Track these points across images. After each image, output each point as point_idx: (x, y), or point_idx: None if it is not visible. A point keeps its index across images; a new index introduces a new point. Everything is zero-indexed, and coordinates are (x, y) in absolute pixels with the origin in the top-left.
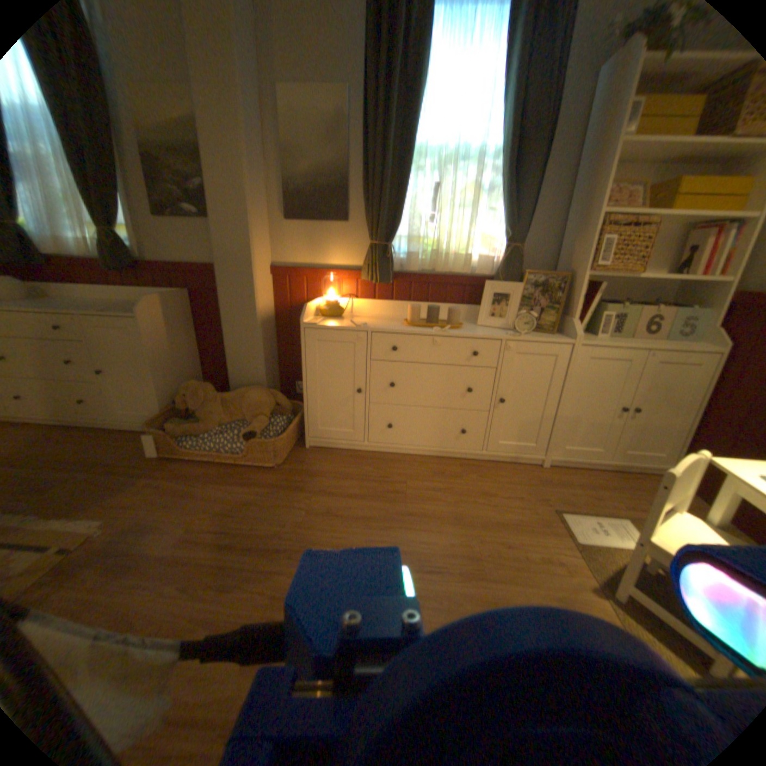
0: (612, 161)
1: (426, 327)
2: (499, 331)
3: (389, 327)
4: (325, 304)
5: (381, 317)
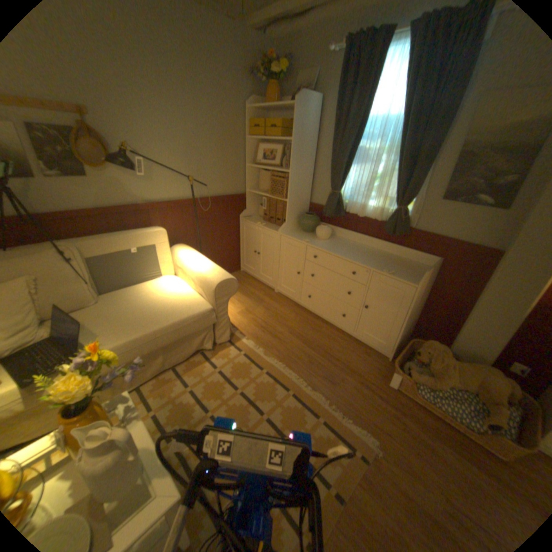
0: None
1: None
2: None
3: None
4: None
5: None
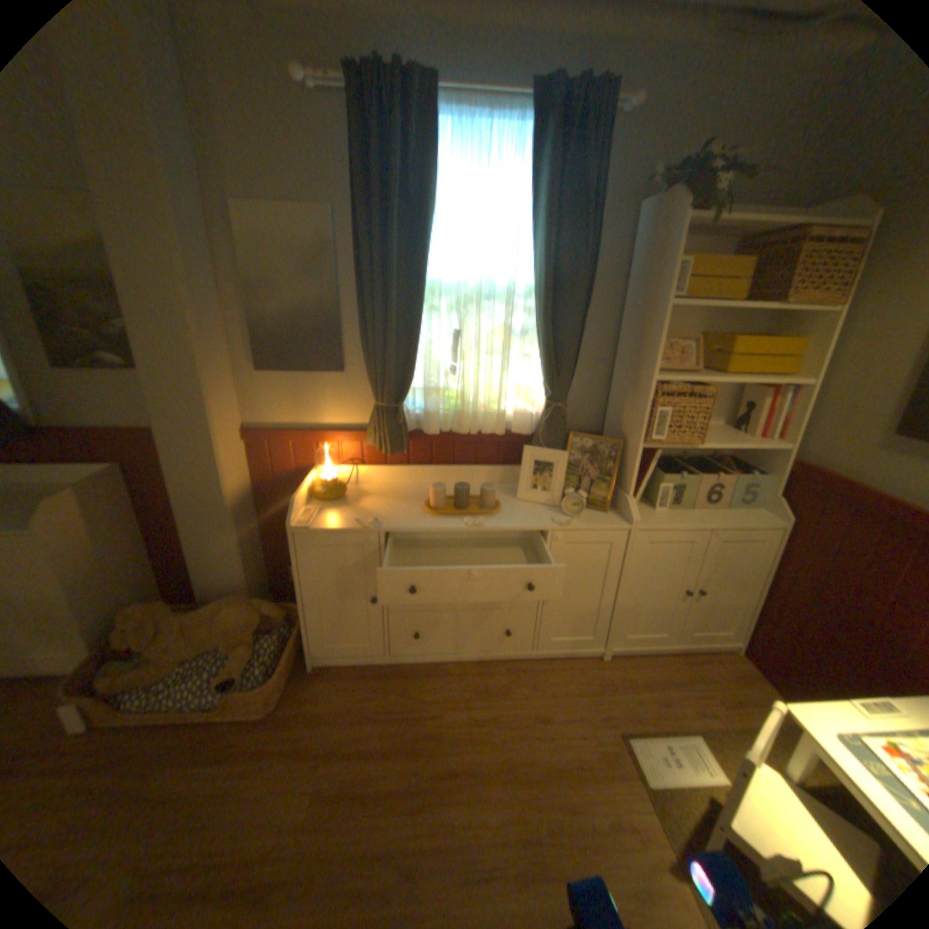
0: (662, 325)
1: (454, 514)
2: (544, 510)
3: (407, 520)
4: (321, 484)
5: (397, 489)
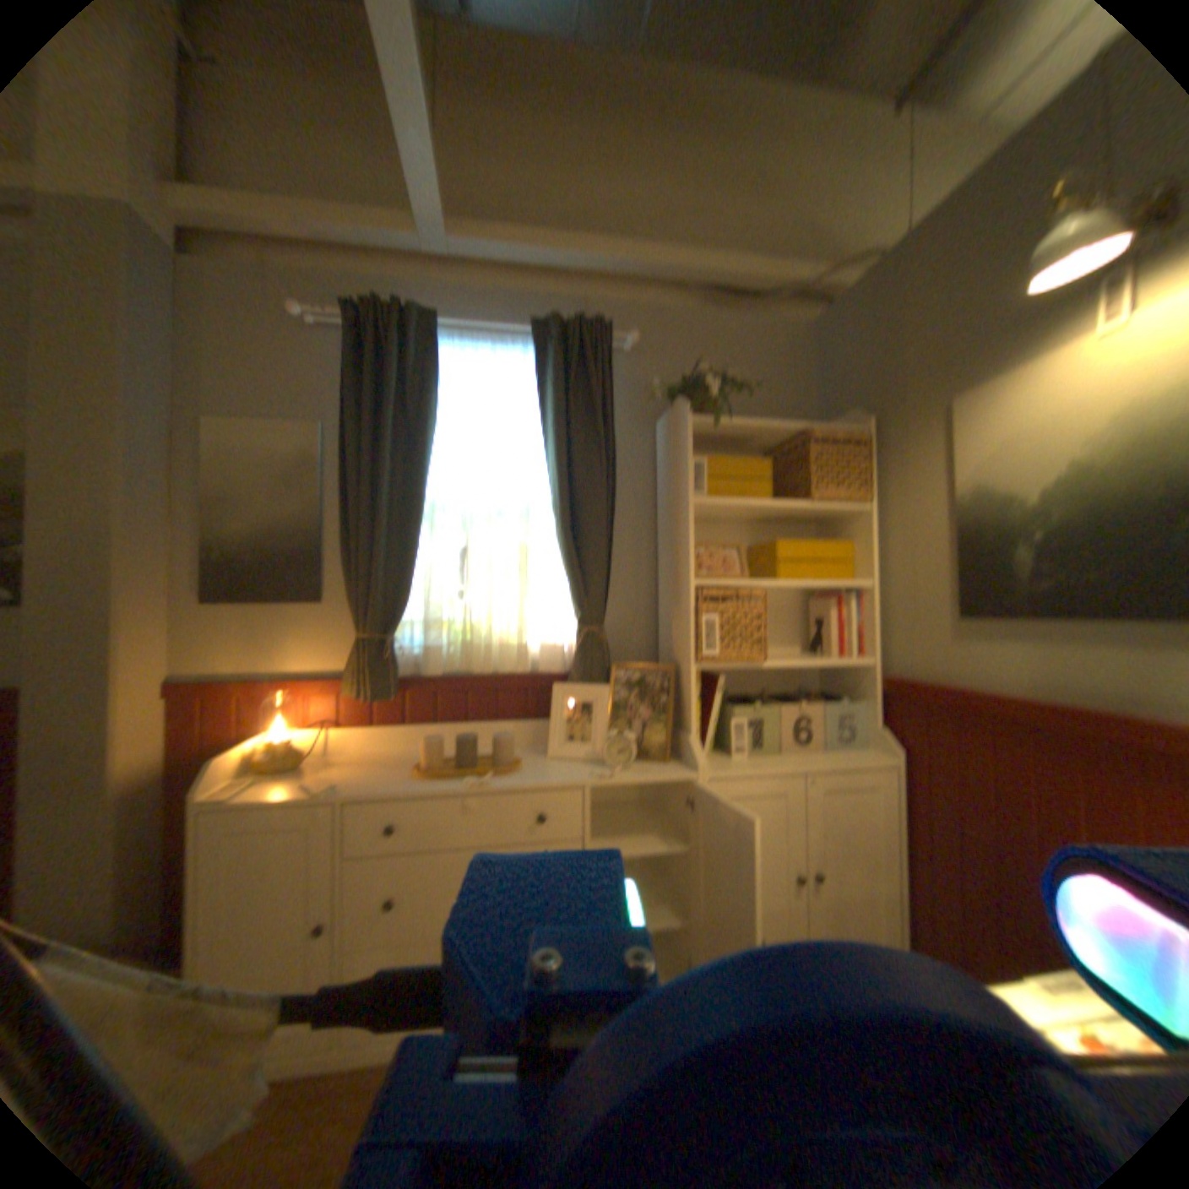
0: (688, 526)
1: (453, 779)
2: (583, 769)
3: (381, 789)
4: (263, 752)
5: (381, 761)
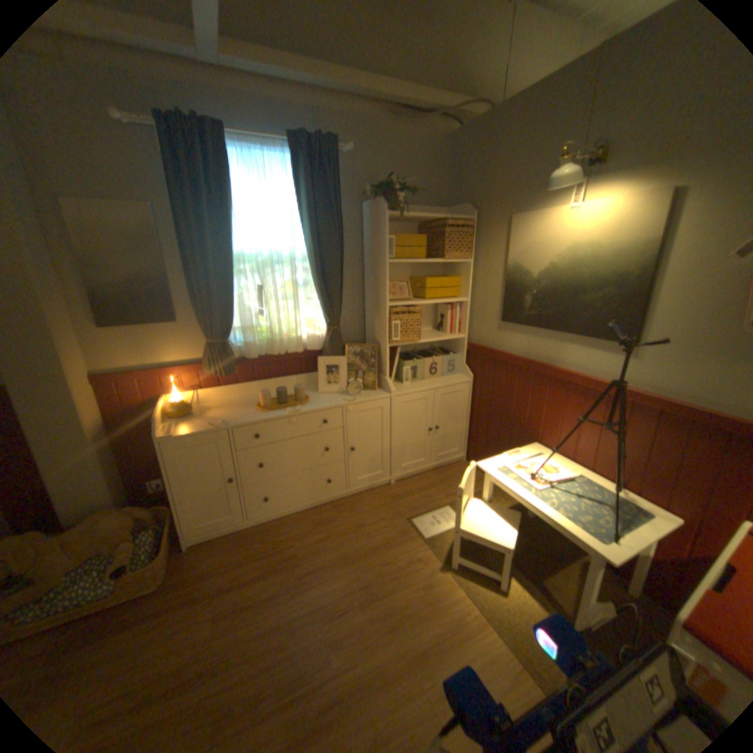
0: (385, 275)
1: (279, 409)
2: (337, 396)
3: (246, 418)
4: (170, 407)
5: (231, 403)
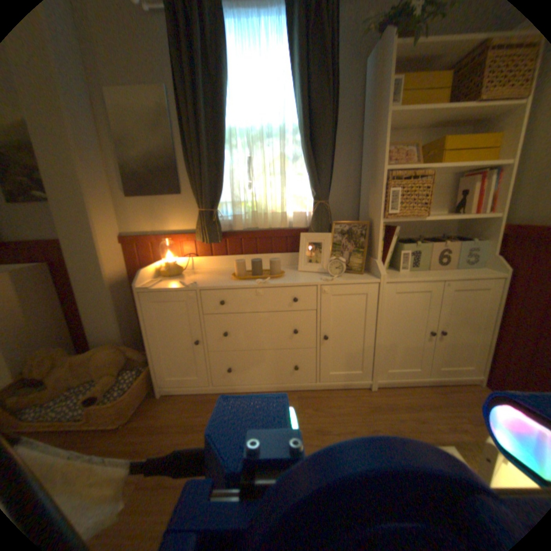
0: (387, 127)
1: (252, 279)
2: (317, 275)
3: (218, 282)
4: (165, 266)
5: (219, 271)
